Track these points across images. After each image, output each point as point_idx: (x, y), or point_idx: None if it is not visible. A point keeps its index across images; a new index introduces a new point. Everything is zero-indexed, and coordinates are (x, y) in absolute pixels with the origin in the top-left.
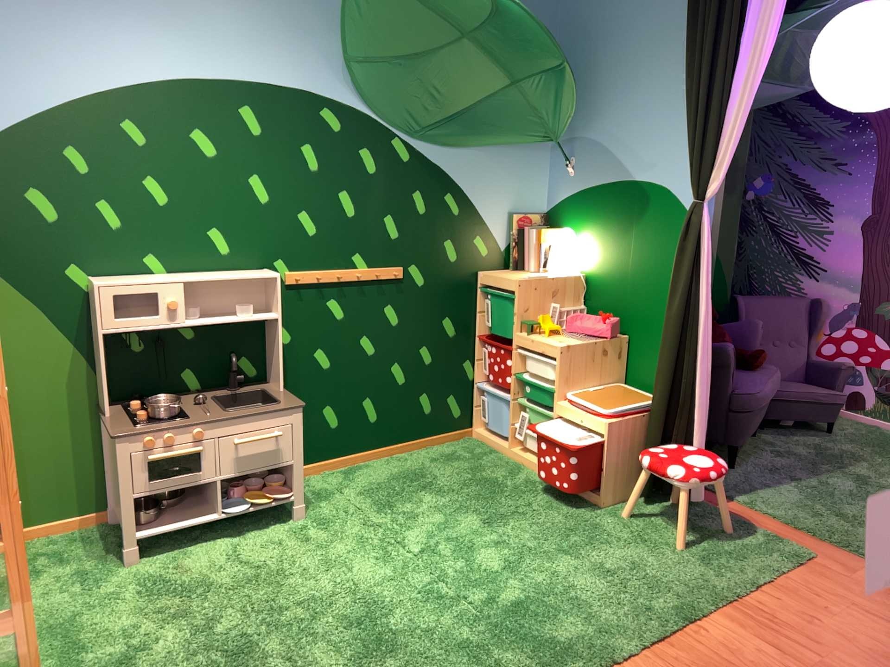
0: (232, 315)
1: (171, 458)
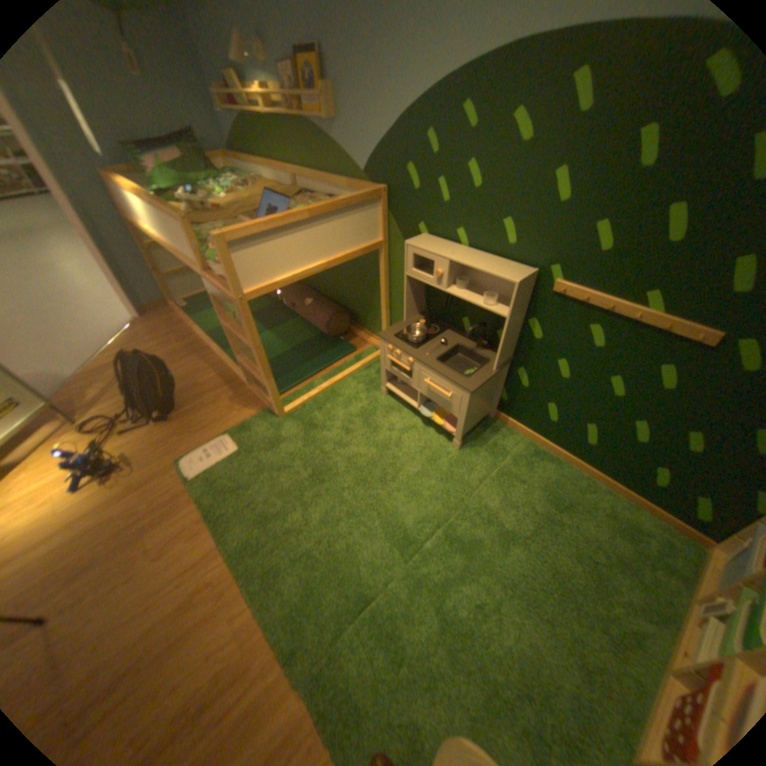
0: (487, 299)
1: (396, 364)
